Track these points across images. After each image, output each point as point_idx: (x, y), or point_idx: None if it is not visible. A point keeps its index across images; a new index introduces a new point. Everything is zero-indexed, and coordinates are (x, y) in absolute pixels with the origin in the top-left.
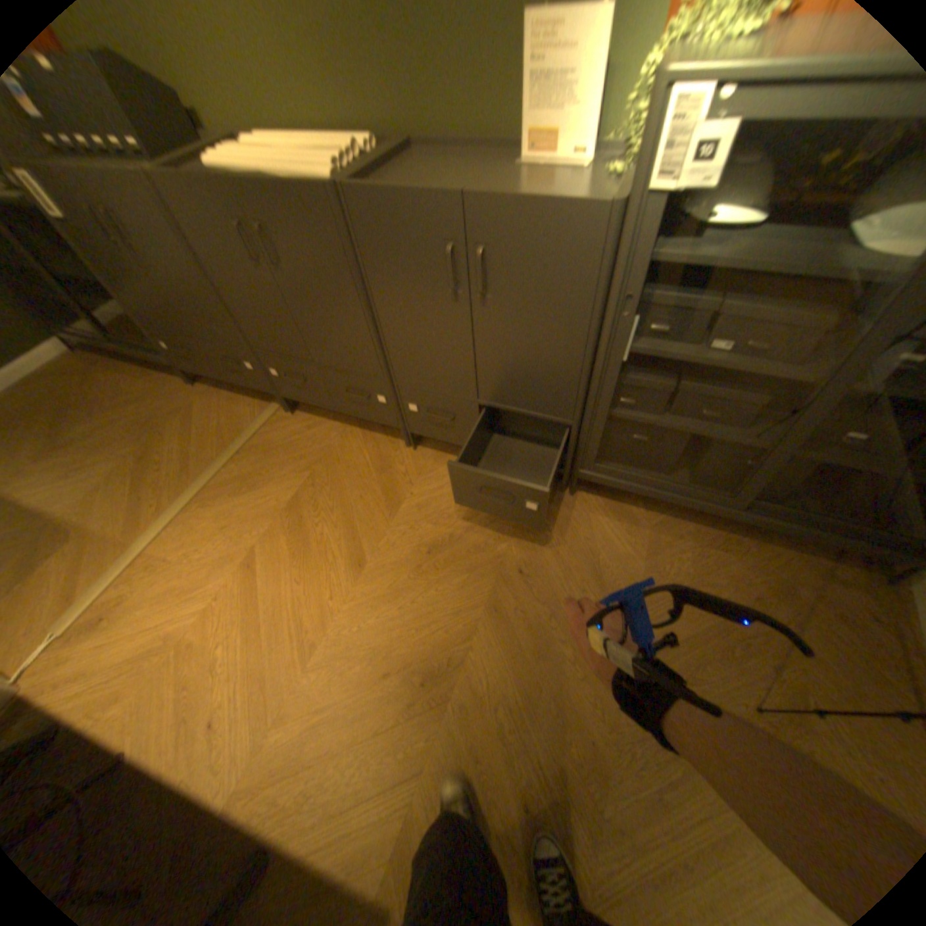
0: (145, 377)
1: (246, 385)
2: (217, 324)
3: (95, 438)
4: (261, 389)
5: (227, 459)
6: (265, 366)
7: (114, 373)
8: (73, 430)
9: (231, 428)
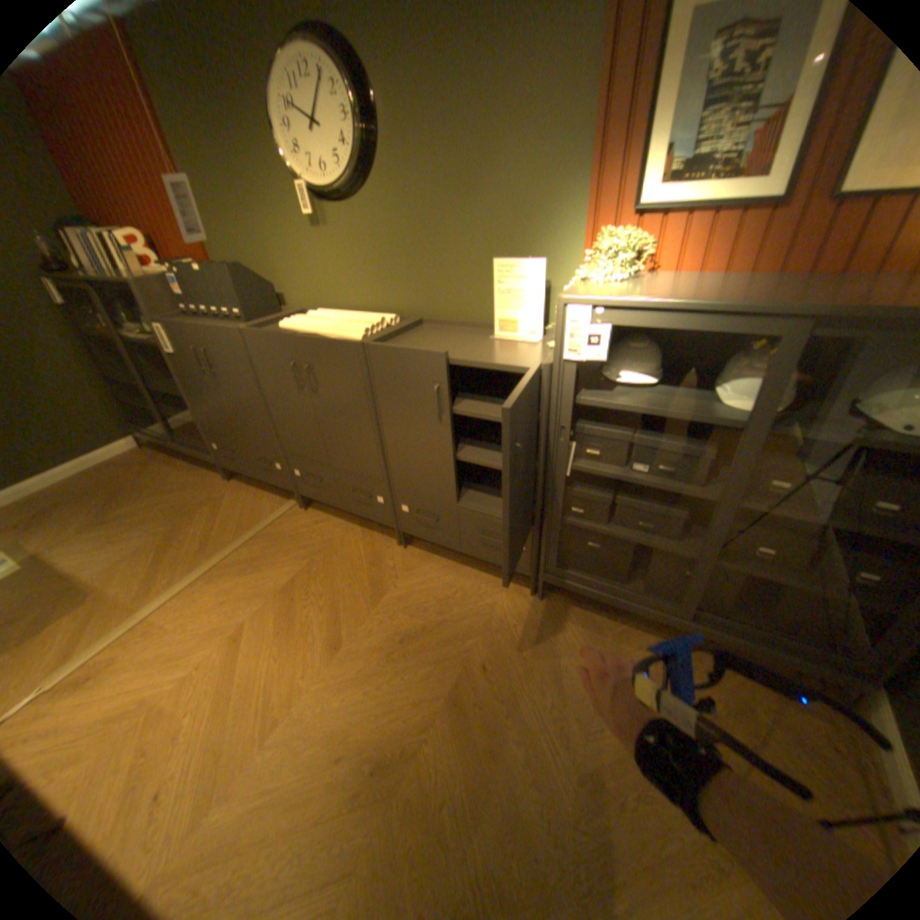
0: (191, 471)
1: (272, 482)
2: (261, 431)
3: (135, 517)
4: (284, 486)
5: (240, 543)
6: (291, 467)
7: (167, 466)
8: (119, 509)
9: (251, 517)
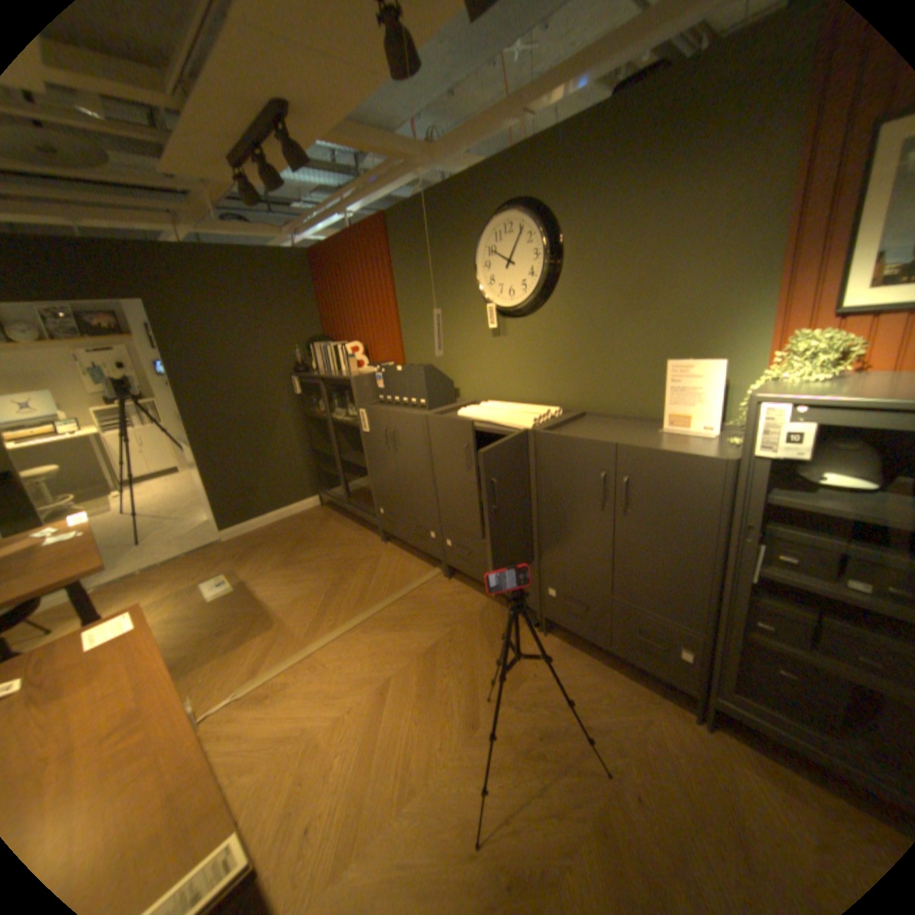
0: (357, 531)
1: (425, 549)
2: (425, 502)
3: (313, 563)
4: (434, 554)
5: (392, 601)
6: (444, 537)
7: (339, 524)
8: (302, 555)
9: (402, 579)
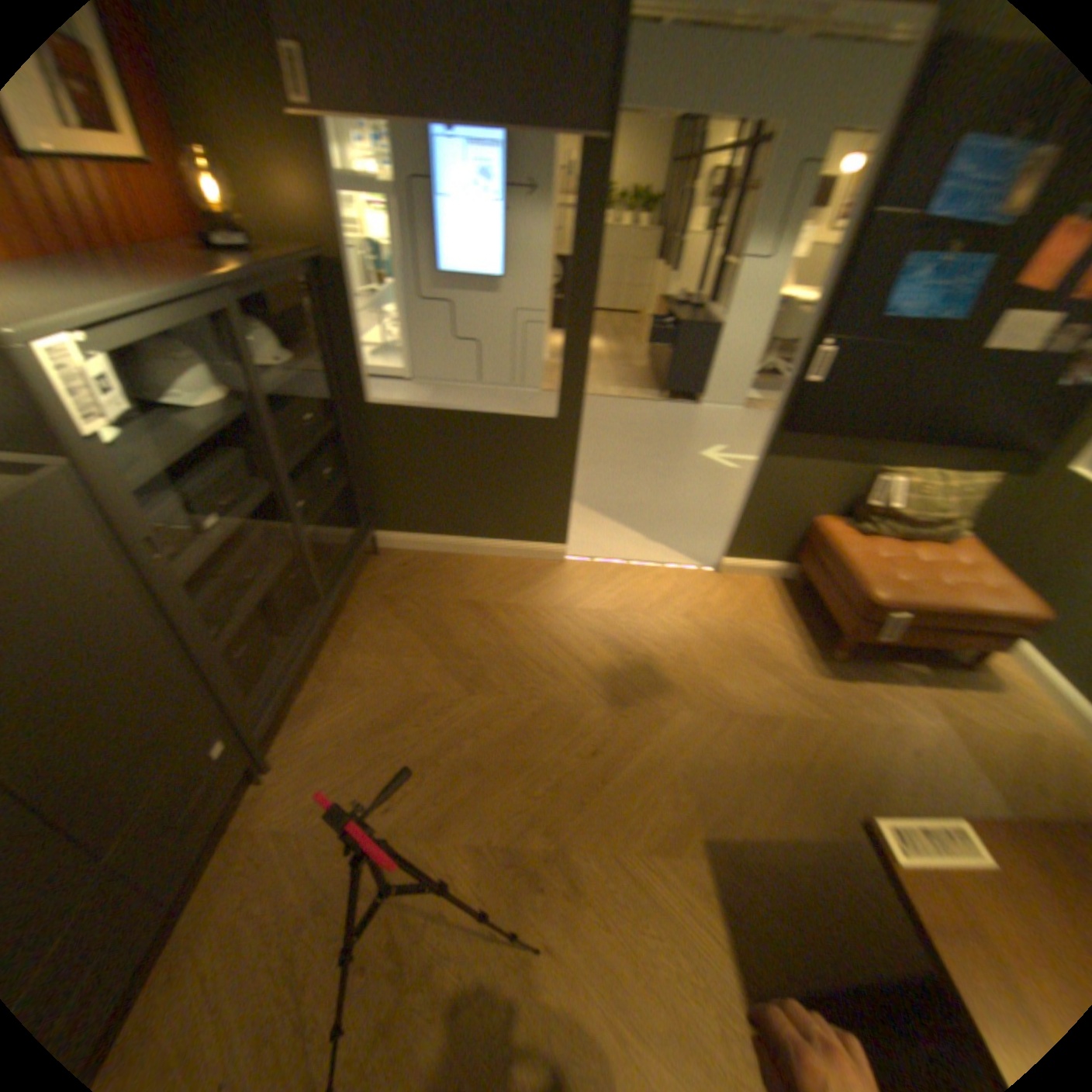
0: None
1: None
2: None
3: None
4: None
5: None
6: None
7: None
8: None
9: None
